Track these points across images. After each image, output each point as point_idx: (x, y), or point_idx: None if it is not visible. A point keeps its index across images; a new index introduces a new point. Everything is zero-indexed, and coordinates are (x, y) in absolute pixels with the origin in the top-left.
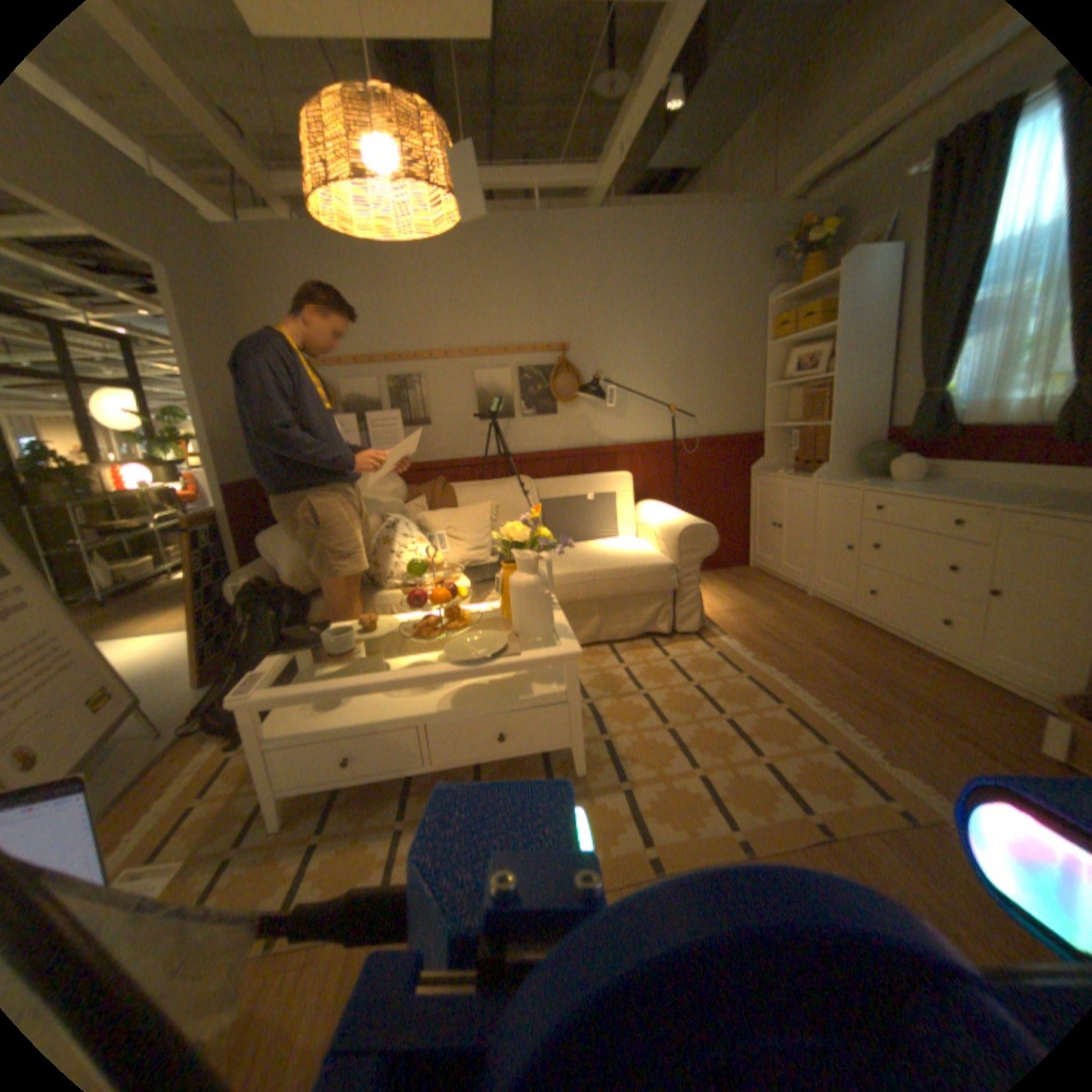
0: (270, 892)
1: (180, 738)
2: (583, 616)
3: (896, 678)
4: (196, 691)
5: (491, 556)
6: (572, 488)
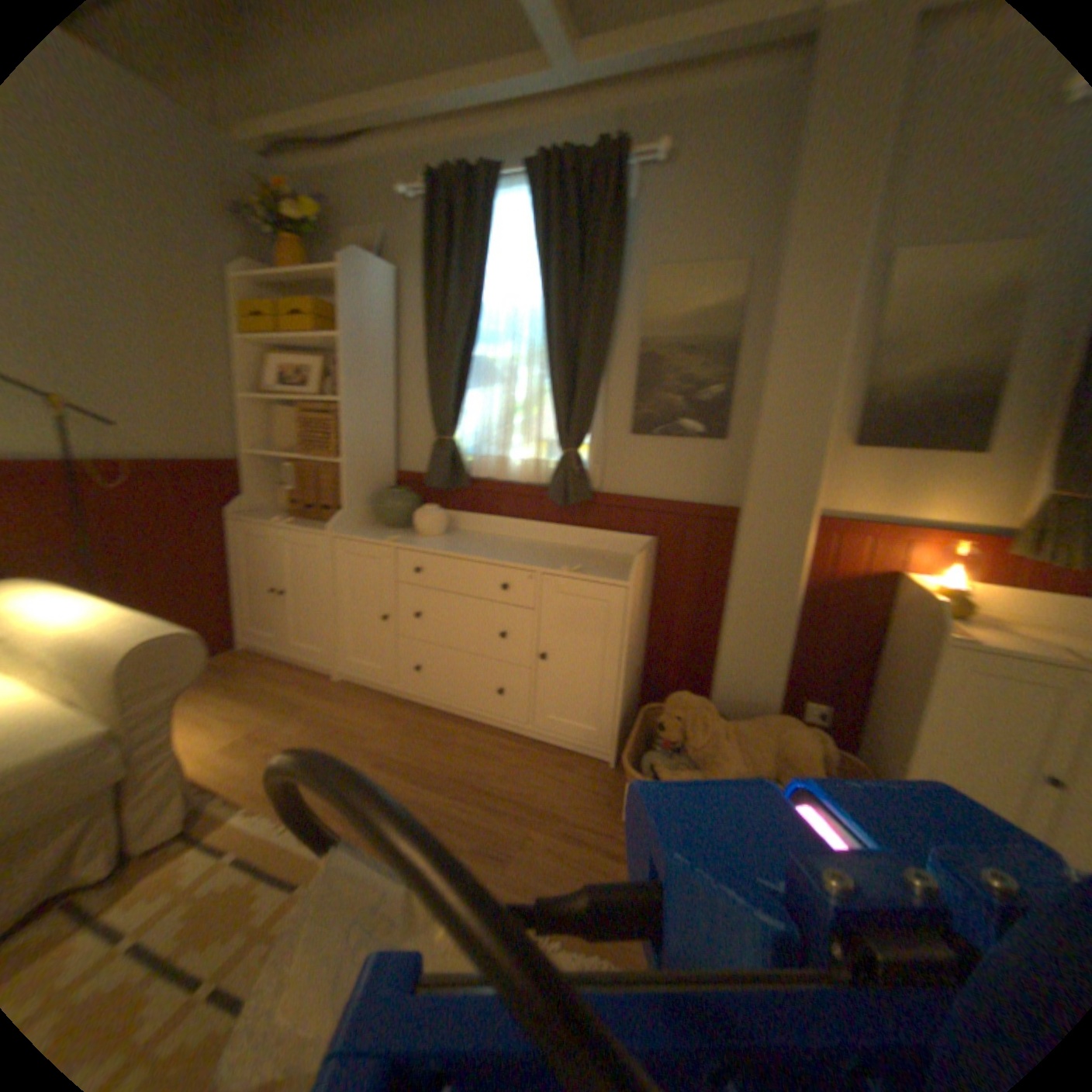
0: None
1: None
2: None
3: (475, 779)
4: None
5: None
6: None
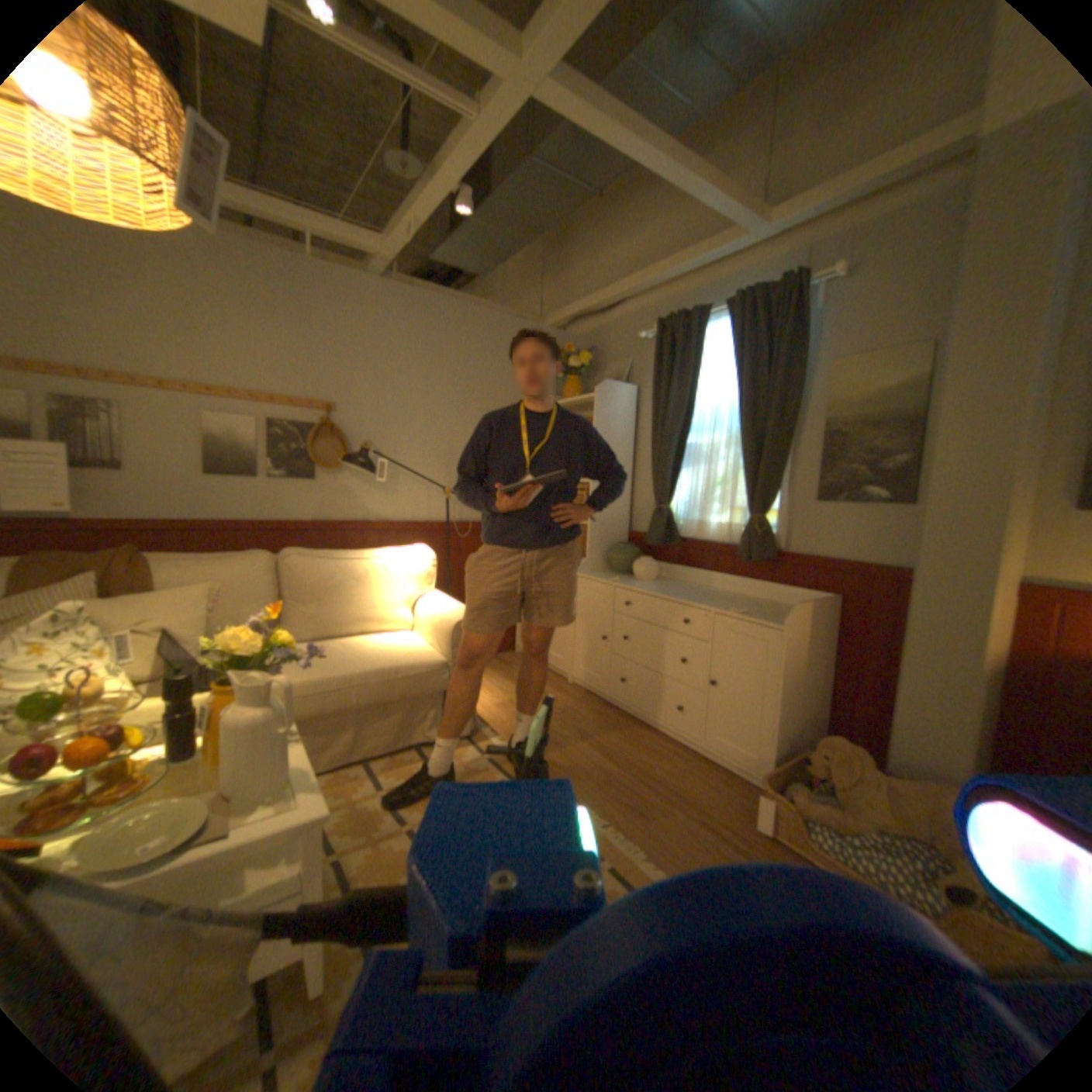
0: None
1: None
2: (333, 732)
3: (648, 768)
4: None
5: None
6: (329, 570)
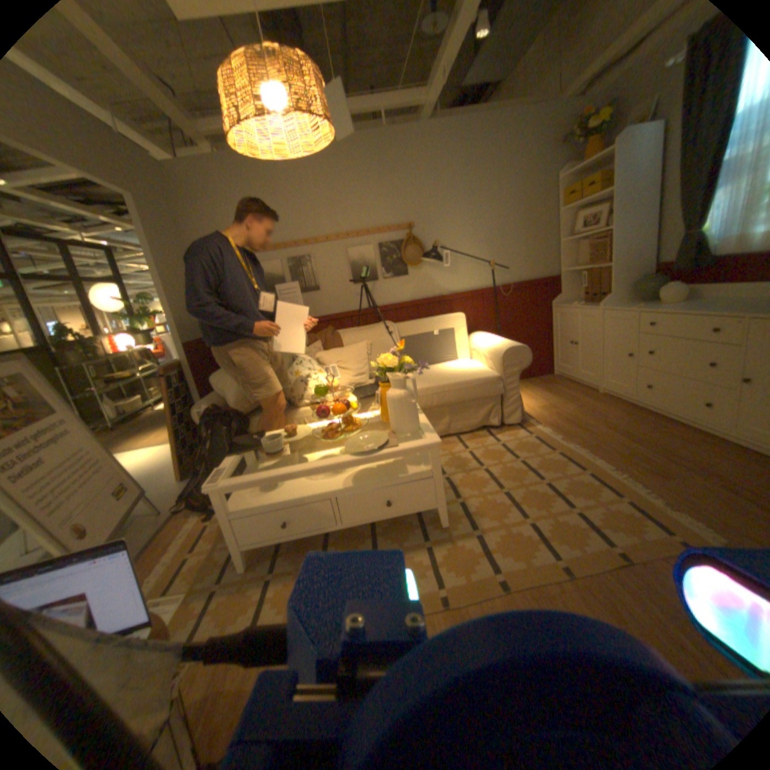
0: (243, 611)
1: (172, 514)
2: (437, 416)
3: (671, 448)
4: (179, 483)
5: (368, 379)
6: (423, 327)
